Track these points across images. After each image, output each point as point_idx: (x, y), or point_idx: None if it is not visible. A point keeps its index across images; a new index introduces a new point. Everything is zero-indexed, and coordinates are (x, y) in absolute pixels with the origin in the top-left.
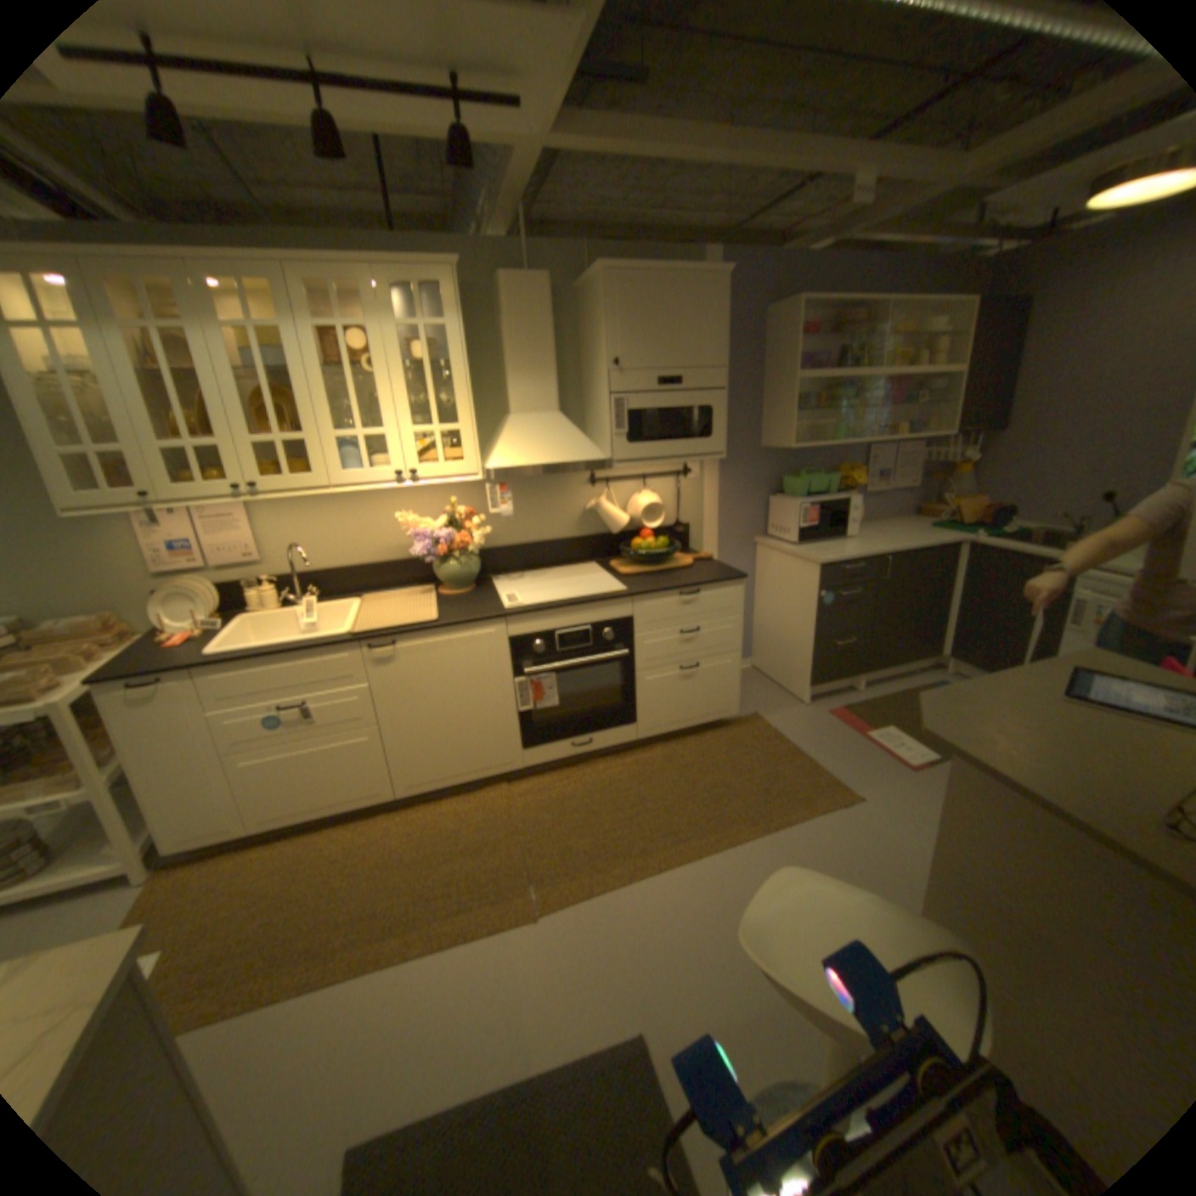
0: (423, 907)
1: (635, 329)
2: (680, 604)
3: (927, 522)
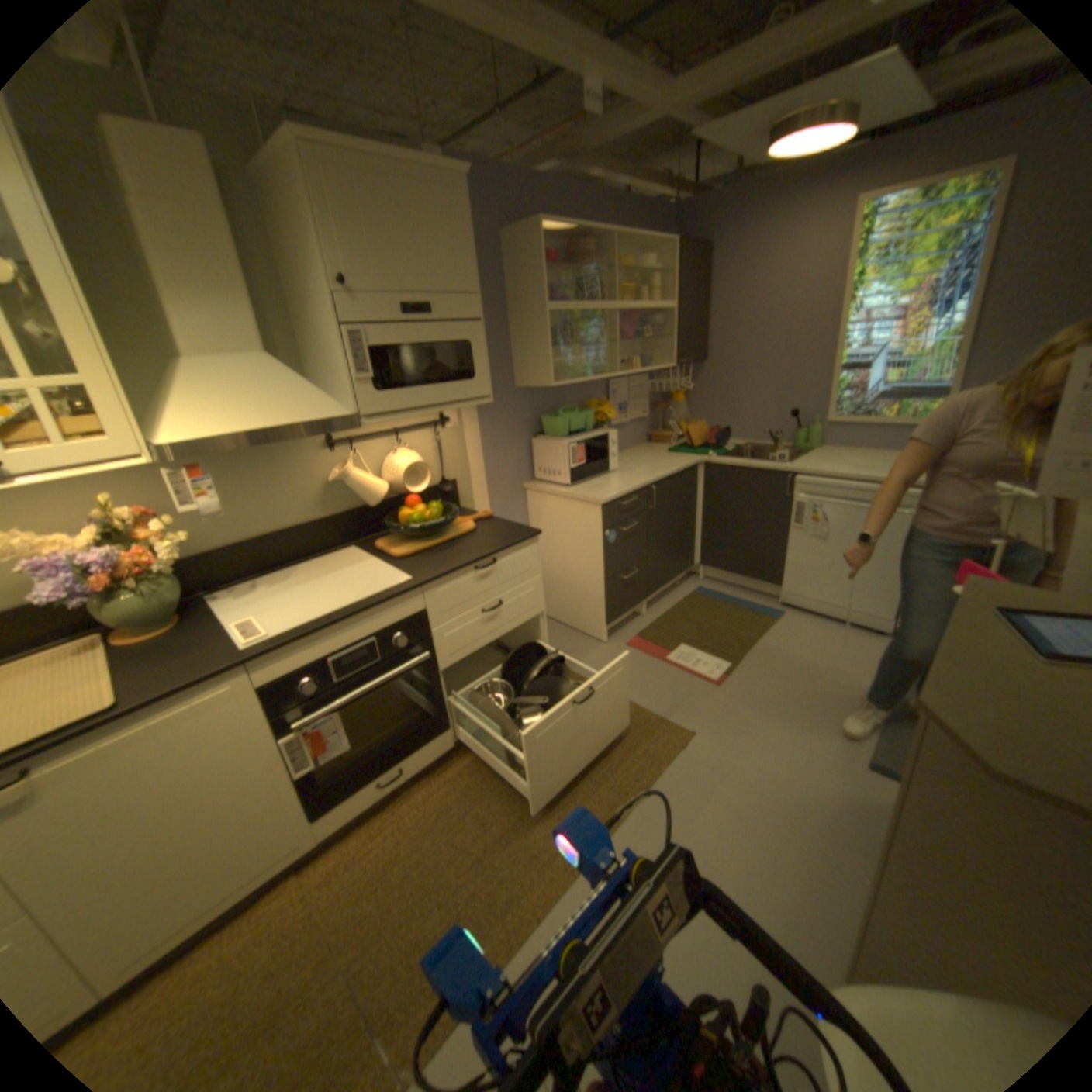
0: None
1: (358, 233)
2: (477, 579)
3: (659, 448)
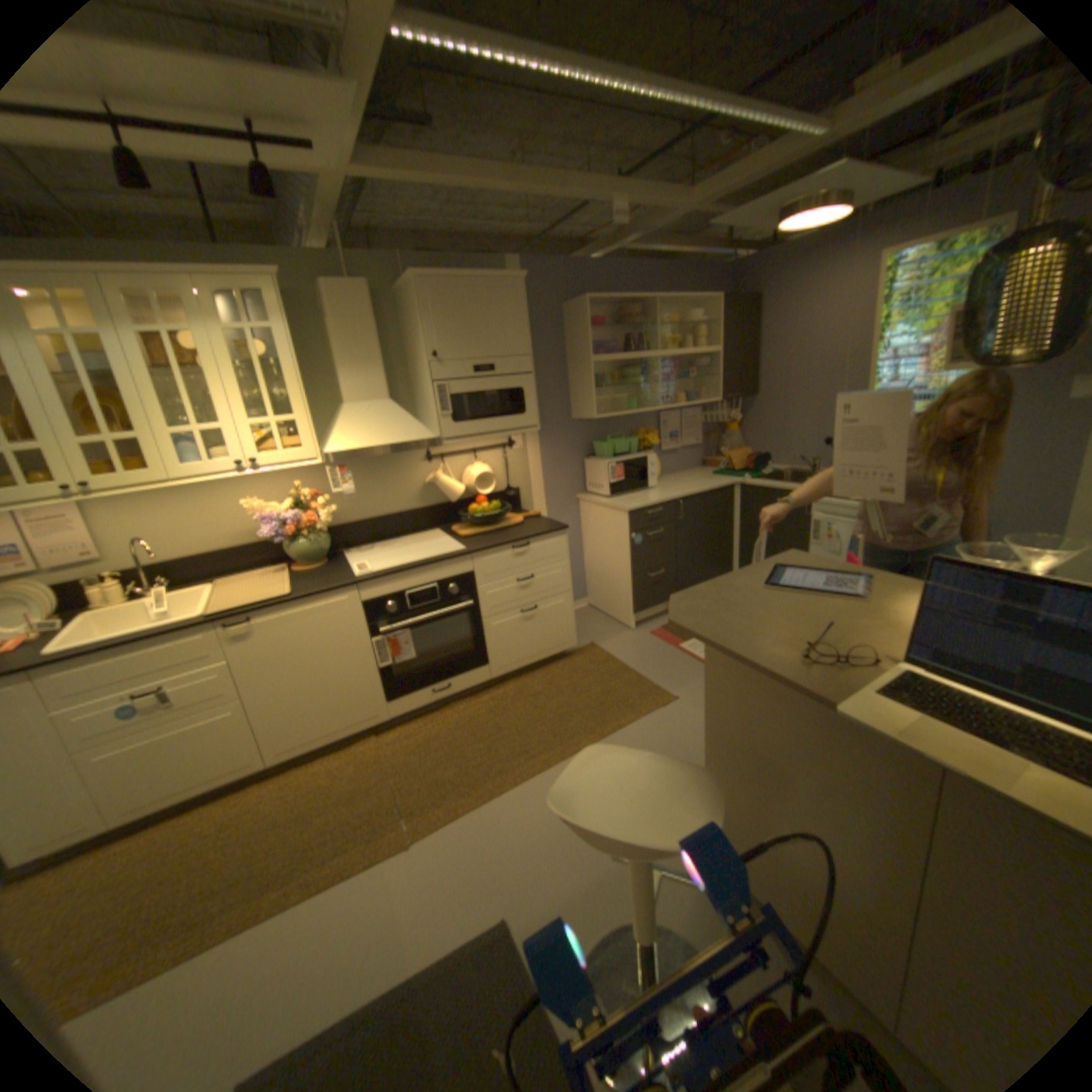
0: (300, 859)
1: (449, 327)
2: (515, 556)
3: (711, 472)
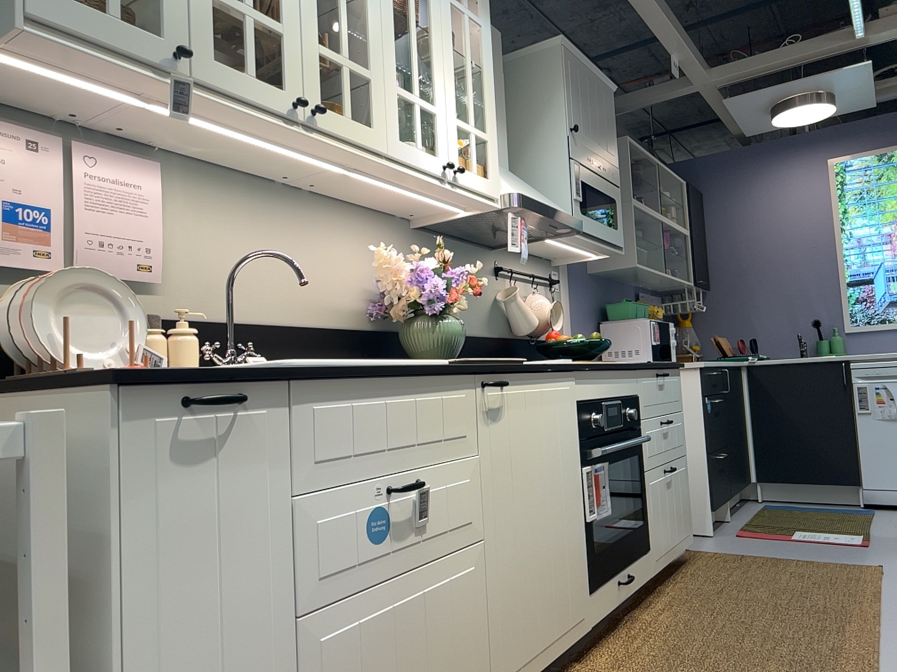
0: None
1: (580, 105)
2: (659, 385)
3: None
